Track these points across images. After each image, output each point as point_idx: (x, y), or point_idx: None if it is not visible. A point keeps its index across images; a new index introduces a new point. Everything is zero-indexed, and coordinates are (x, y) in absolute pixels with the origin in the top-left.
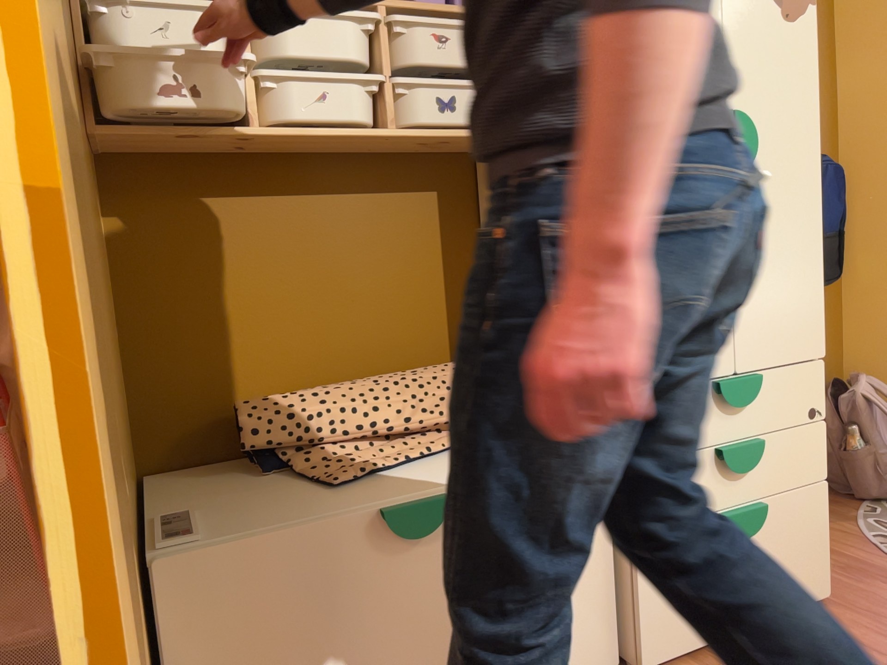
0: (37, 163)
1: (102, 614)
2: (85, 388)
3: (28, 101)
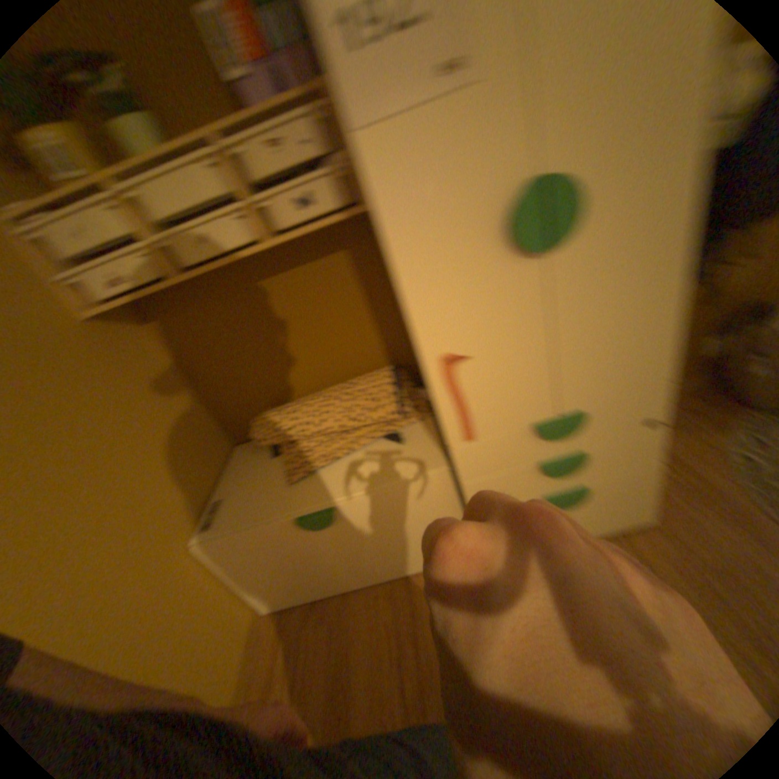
0: None
1: None
2: None
3: None
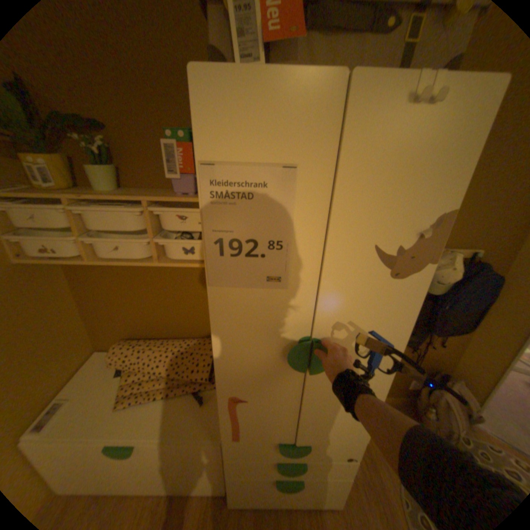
0: None
1: None
2: None
3: None
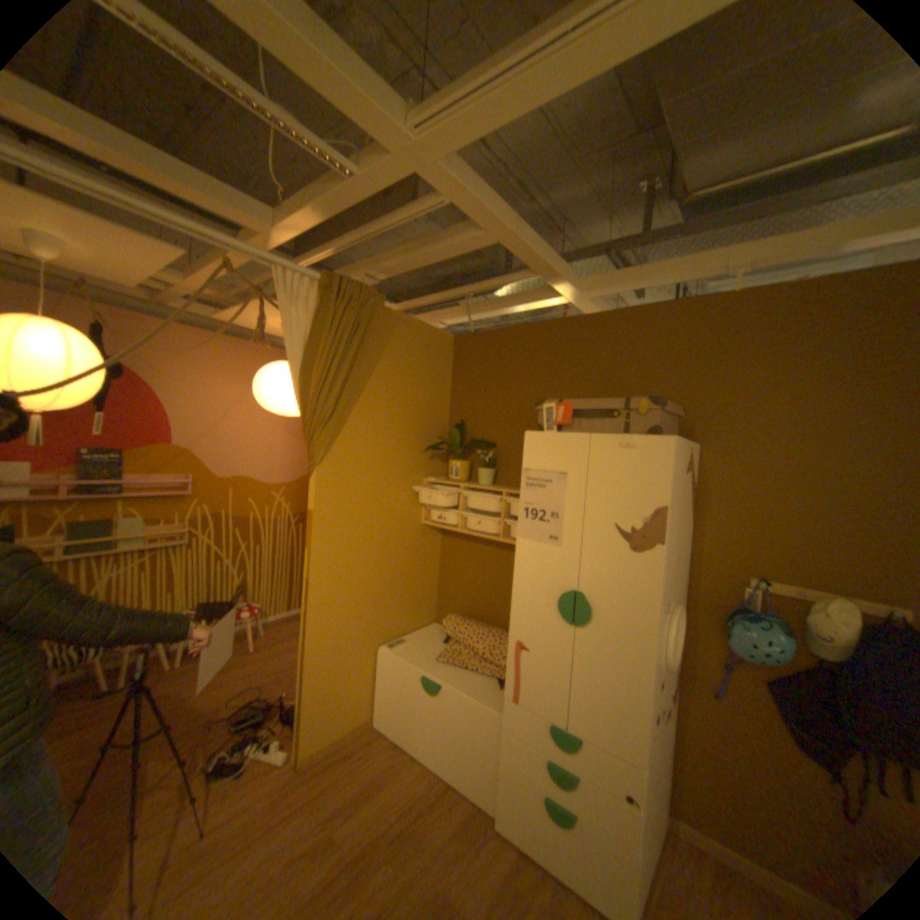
0: (310, 574)
1: (306, 651)
2: (316, 611)
3: (311, 564)
